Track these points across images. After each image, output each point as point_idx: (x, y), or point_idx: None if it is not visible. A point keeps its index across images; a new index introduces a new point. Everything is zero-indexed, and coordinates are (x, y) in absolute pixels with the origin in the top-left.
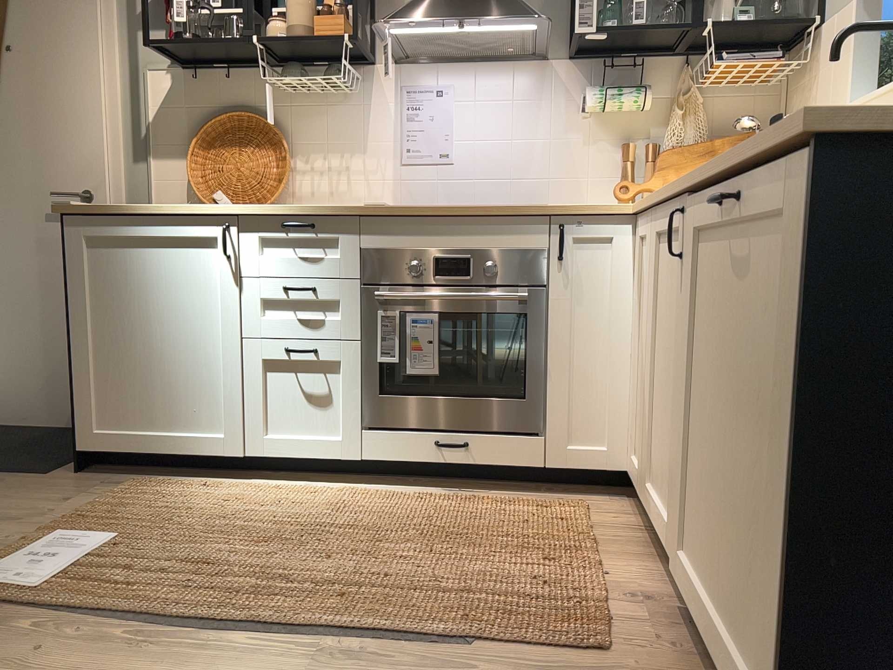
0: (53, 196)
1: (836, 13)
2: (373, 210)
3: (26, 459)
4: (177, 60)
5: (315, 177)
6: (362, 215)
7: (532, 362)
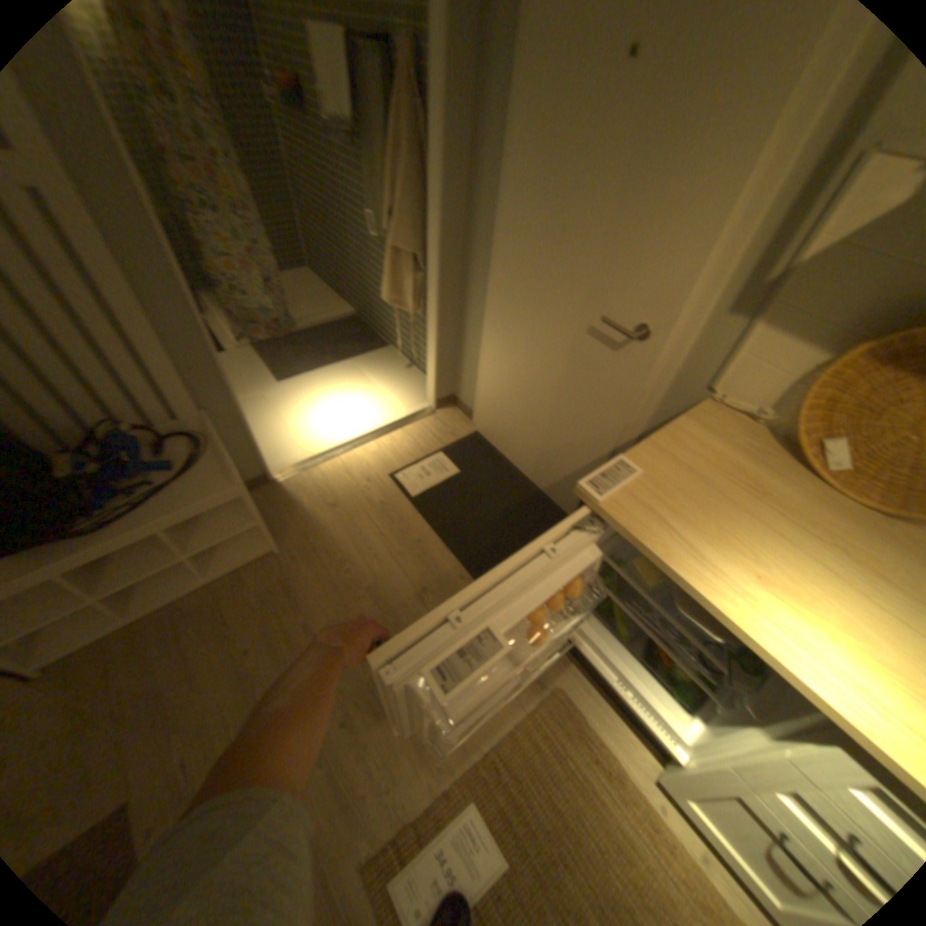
0: (608, 323)
1: None
2: None
3: (500, 561)
4: None
5: None
6: None
7: None
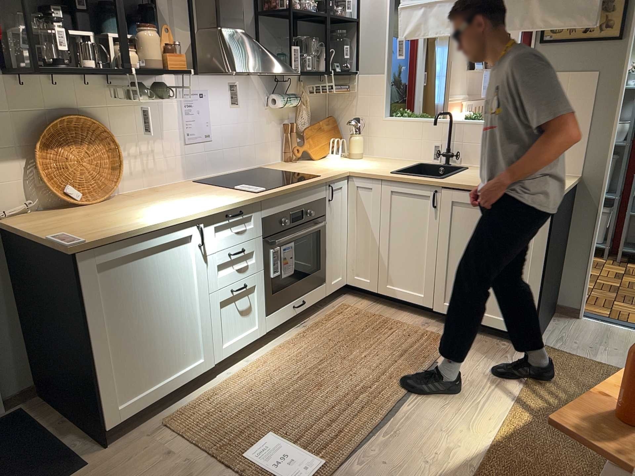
0: None
1: (371, 74)
2: (269, 196)
3: (26, 475)
4: (11, 71)
5: (133, 160)
6: (263, 199)
7: (321, 251)
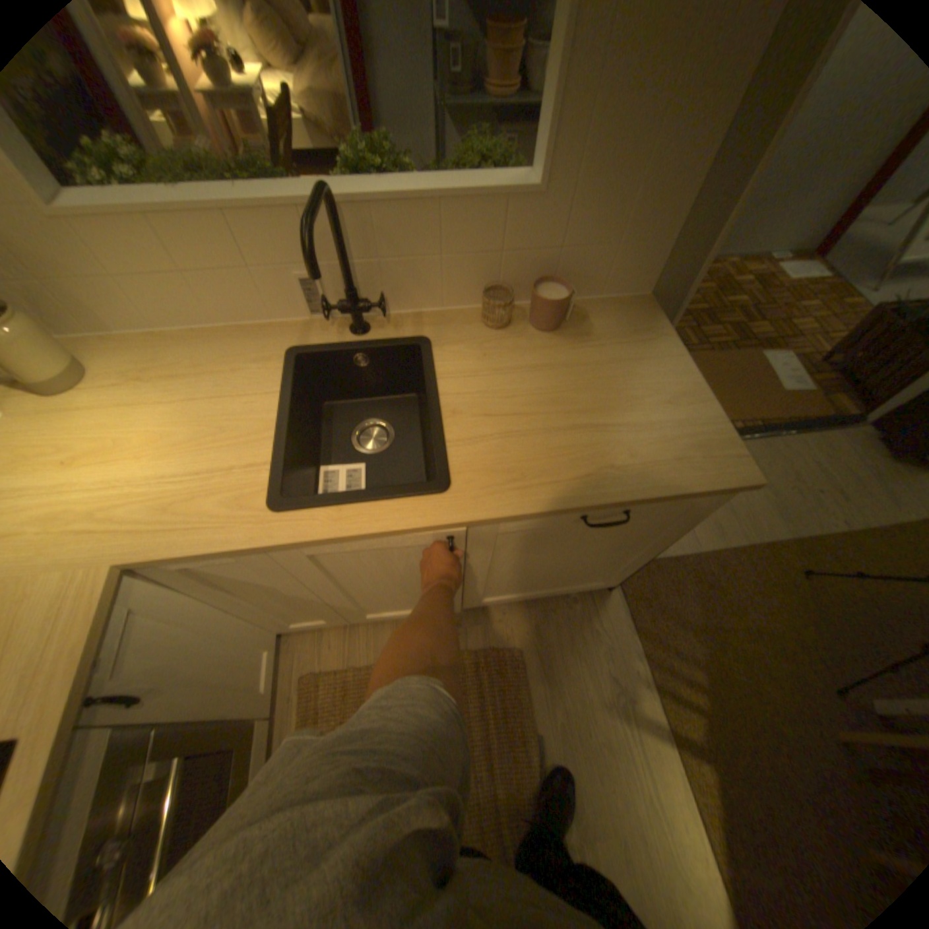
0: None
1: None
2: None
3: None
4: None
5: None
6: None
7: (202, 749)
